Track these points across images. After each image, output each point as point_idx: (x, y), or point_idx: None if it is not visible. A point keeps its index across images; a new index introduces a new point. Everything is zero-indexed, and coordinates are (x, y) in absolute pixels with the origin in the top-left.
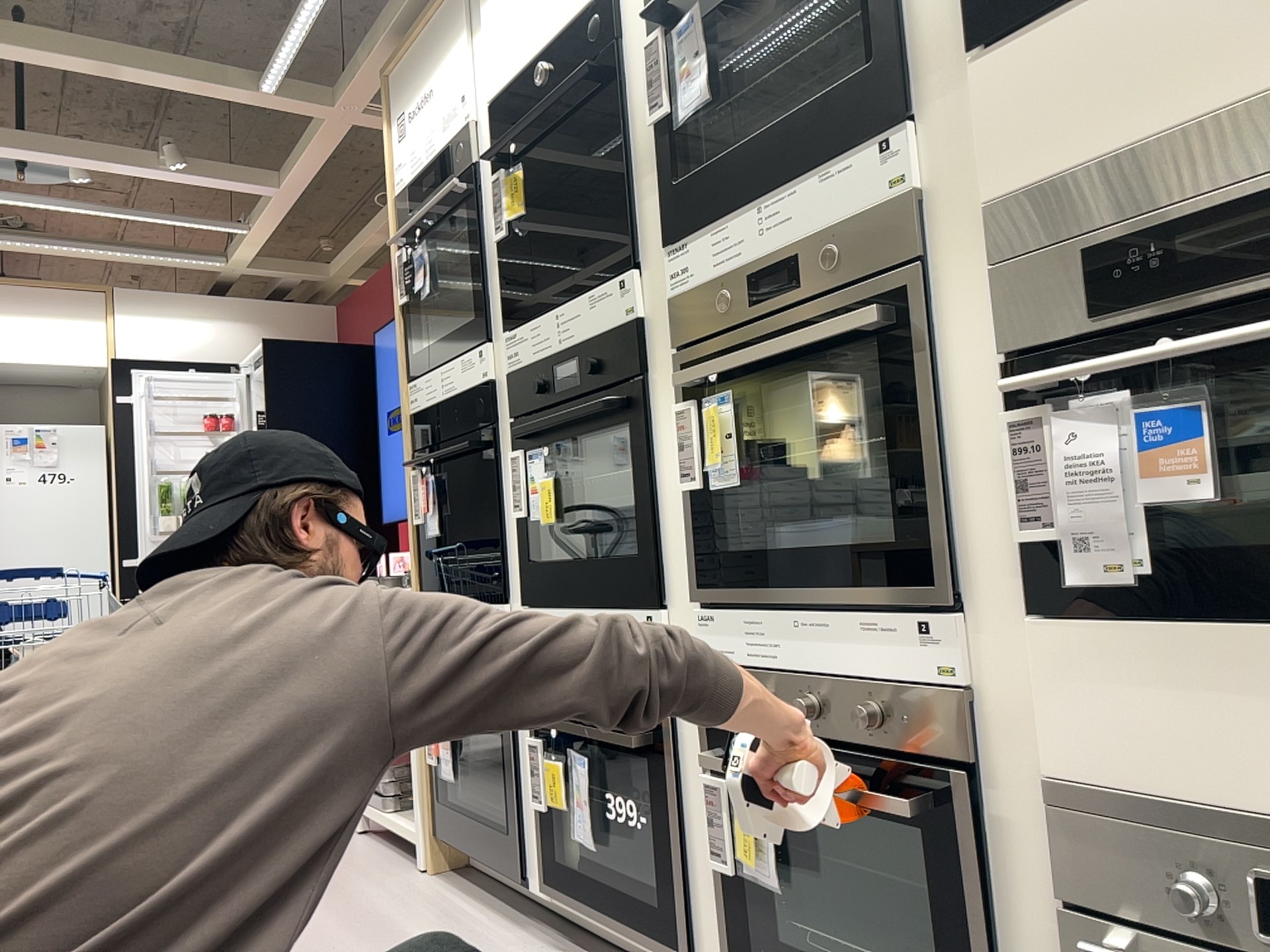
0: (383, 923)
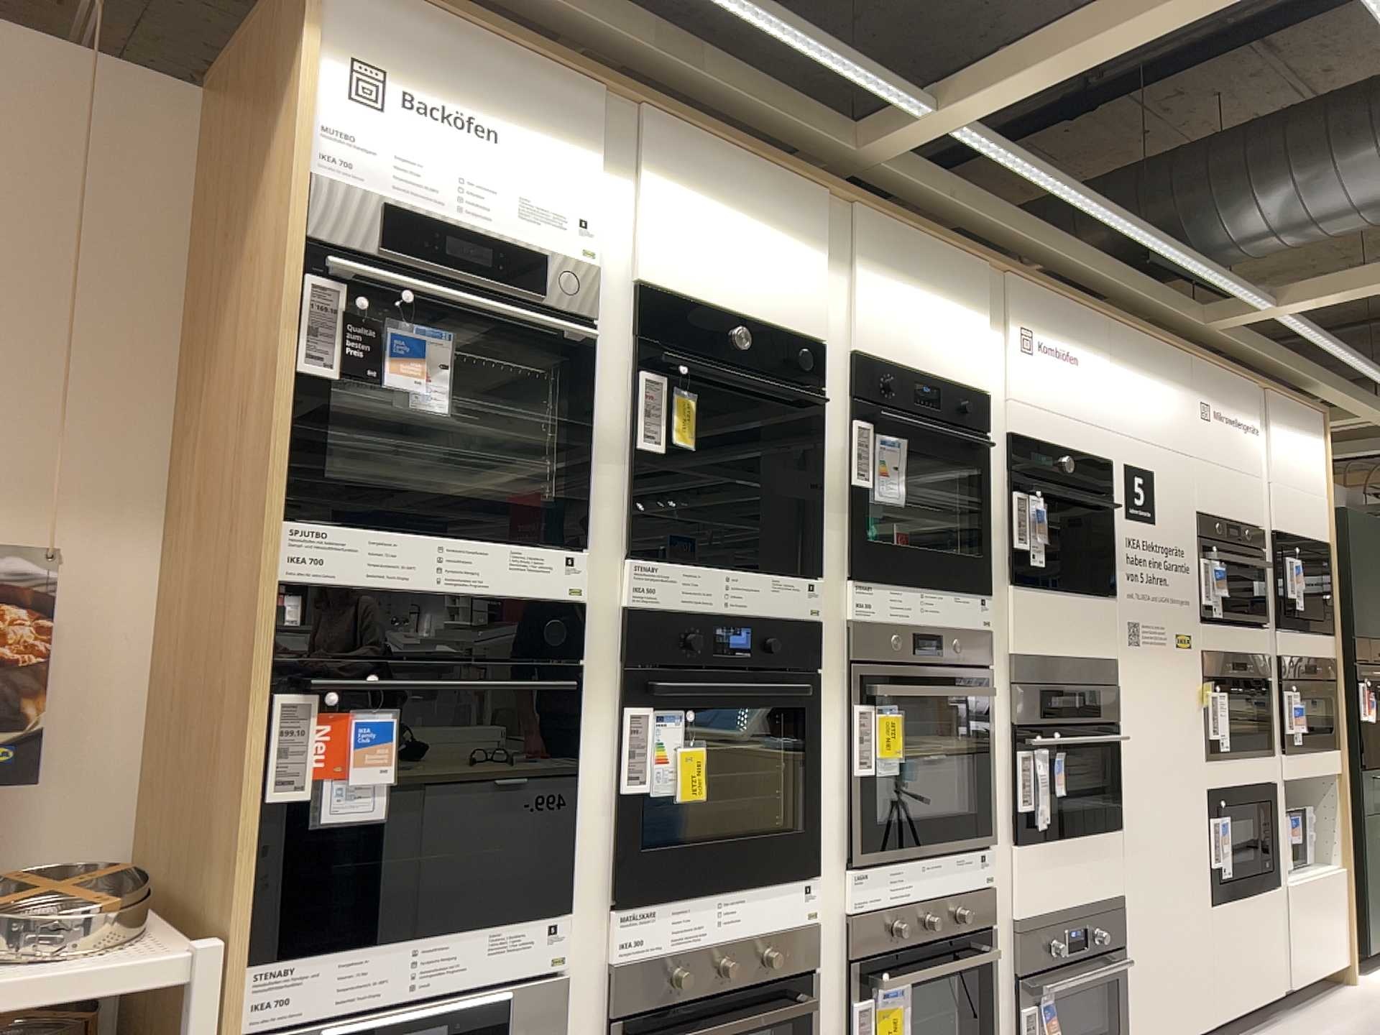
0: None
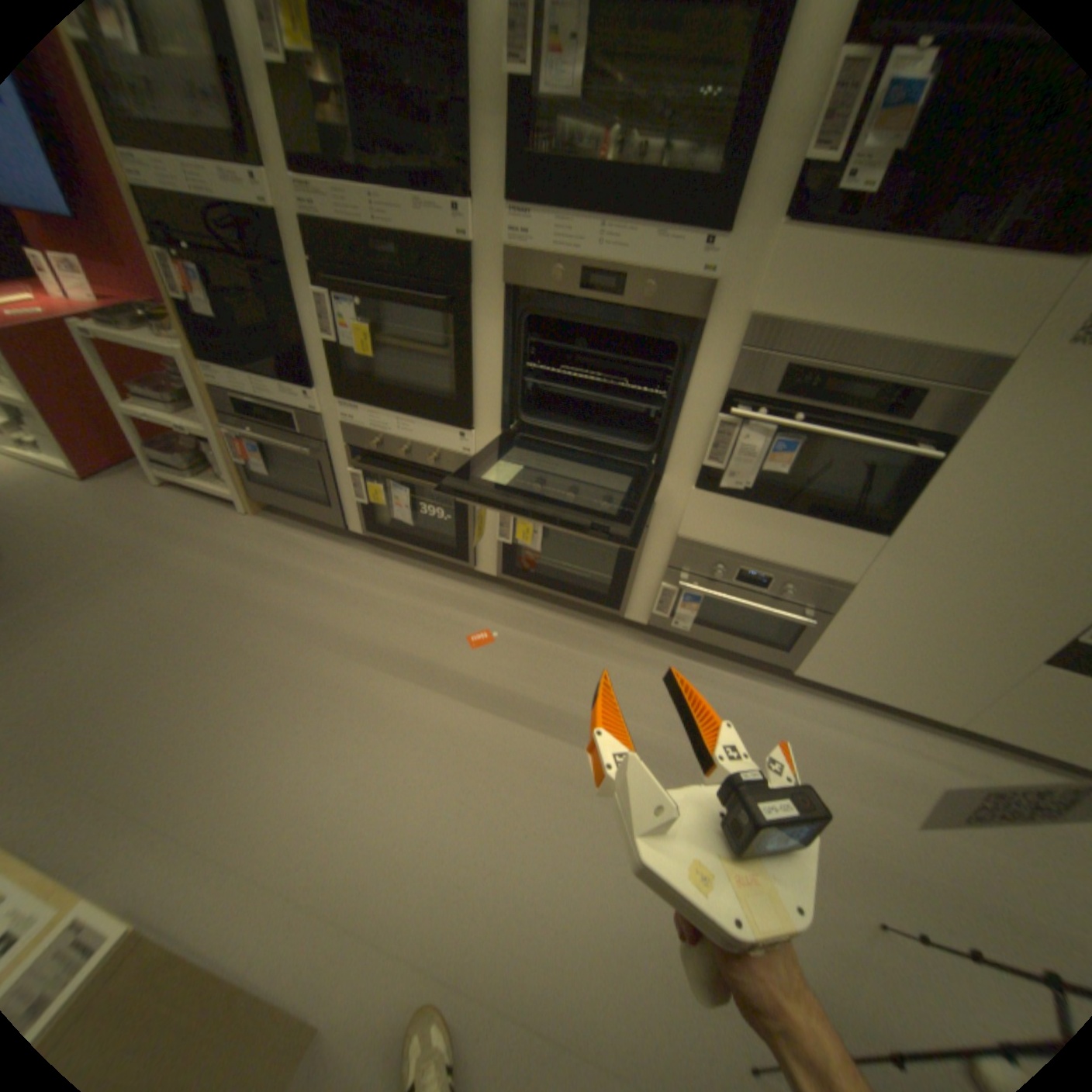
0: (258, 560)
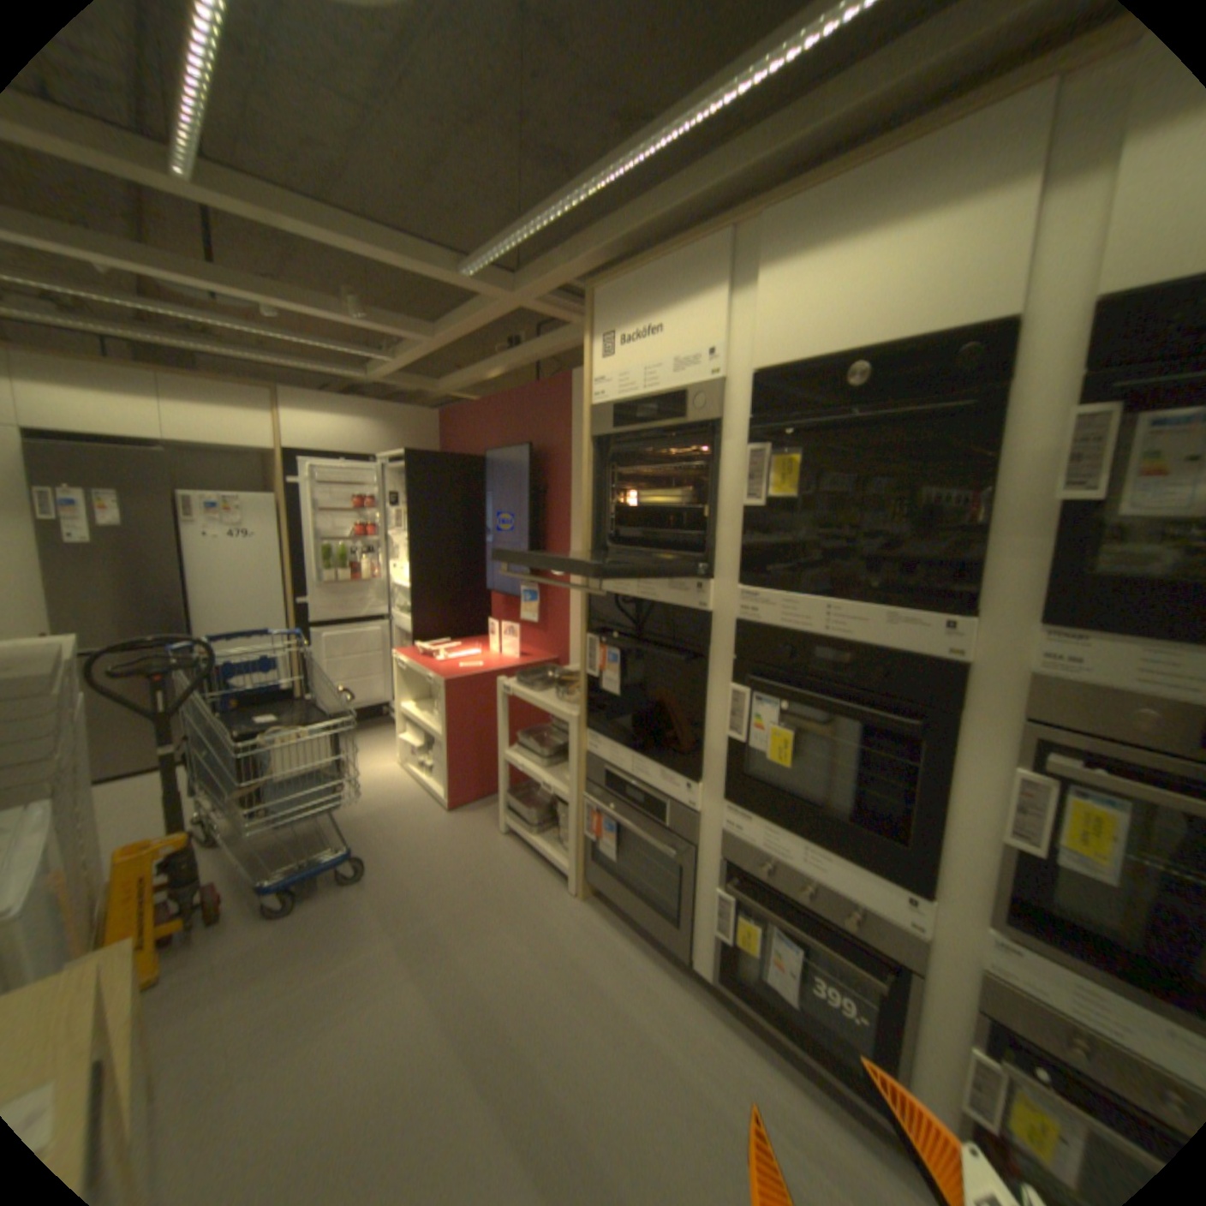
0: (578, 973)
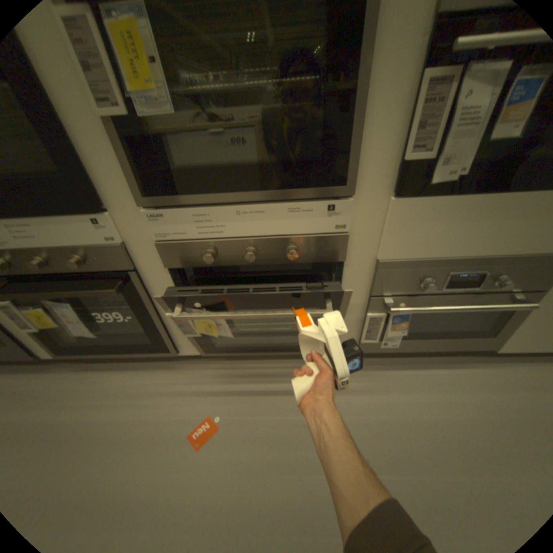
0: None
